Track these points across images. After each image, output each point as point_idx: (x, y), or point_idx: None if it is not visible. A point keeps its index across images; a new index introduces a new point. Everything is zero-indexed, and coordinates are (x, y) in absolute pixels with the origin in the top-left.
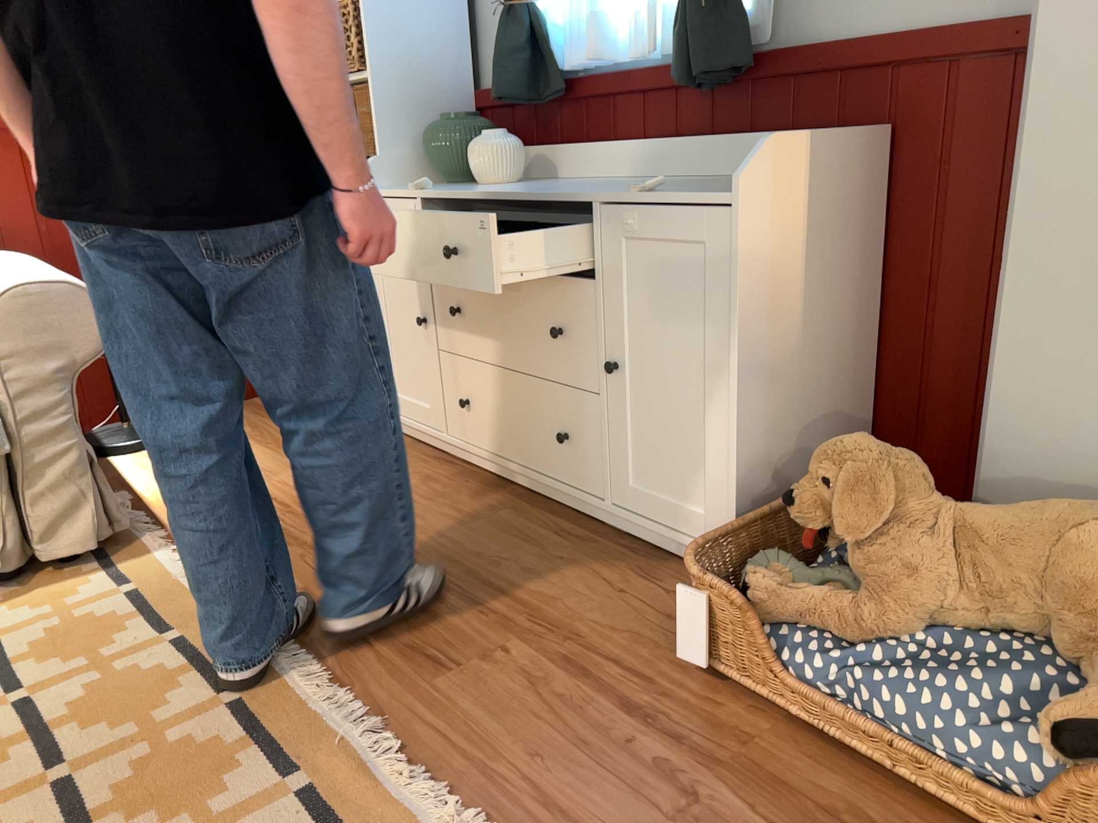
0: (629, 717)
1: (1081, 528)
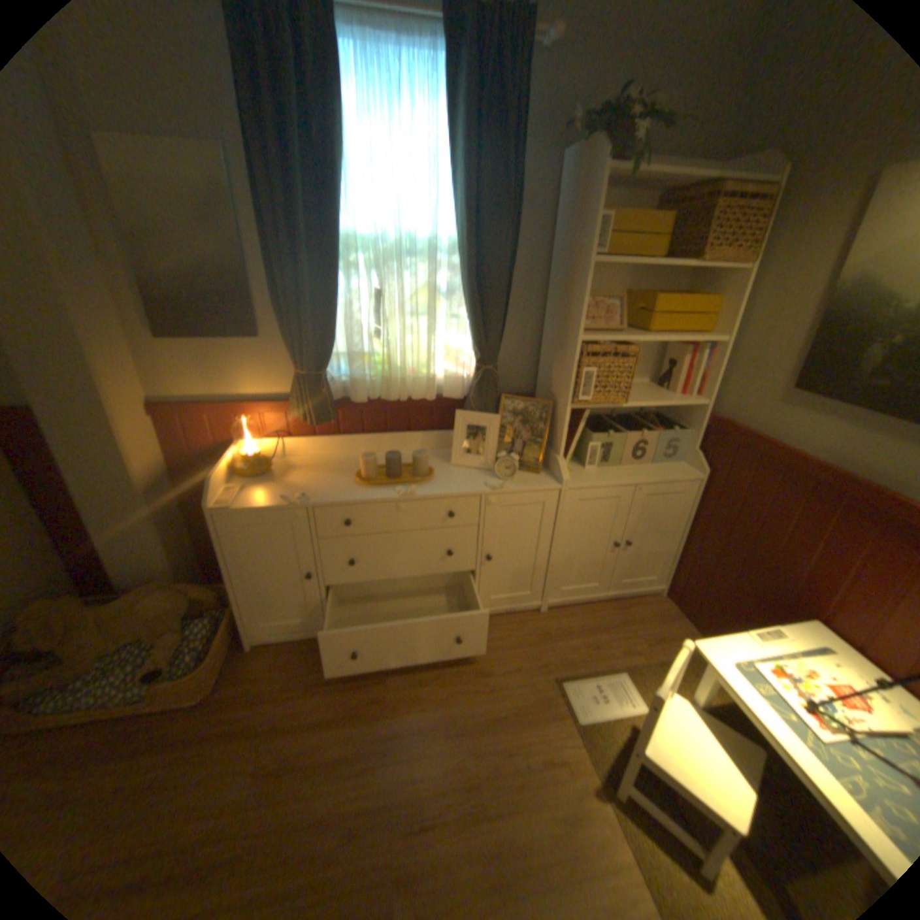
0: None
1: (141, 602)
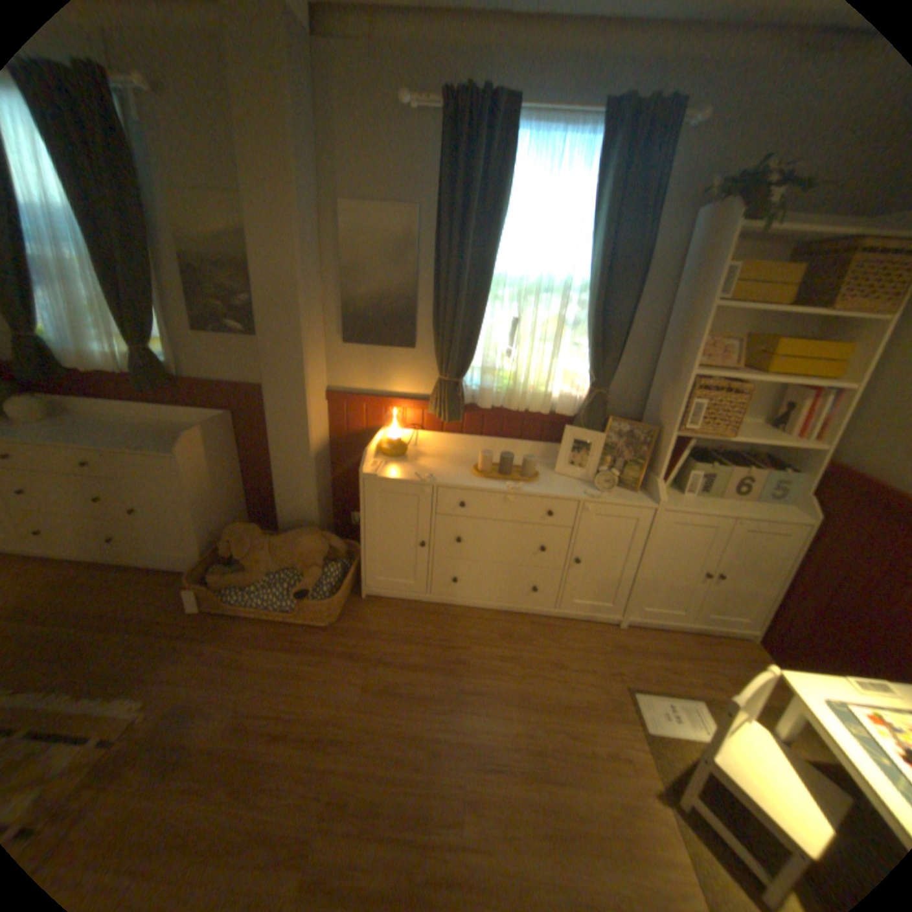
0: (170, 642)
1: (298, 540)
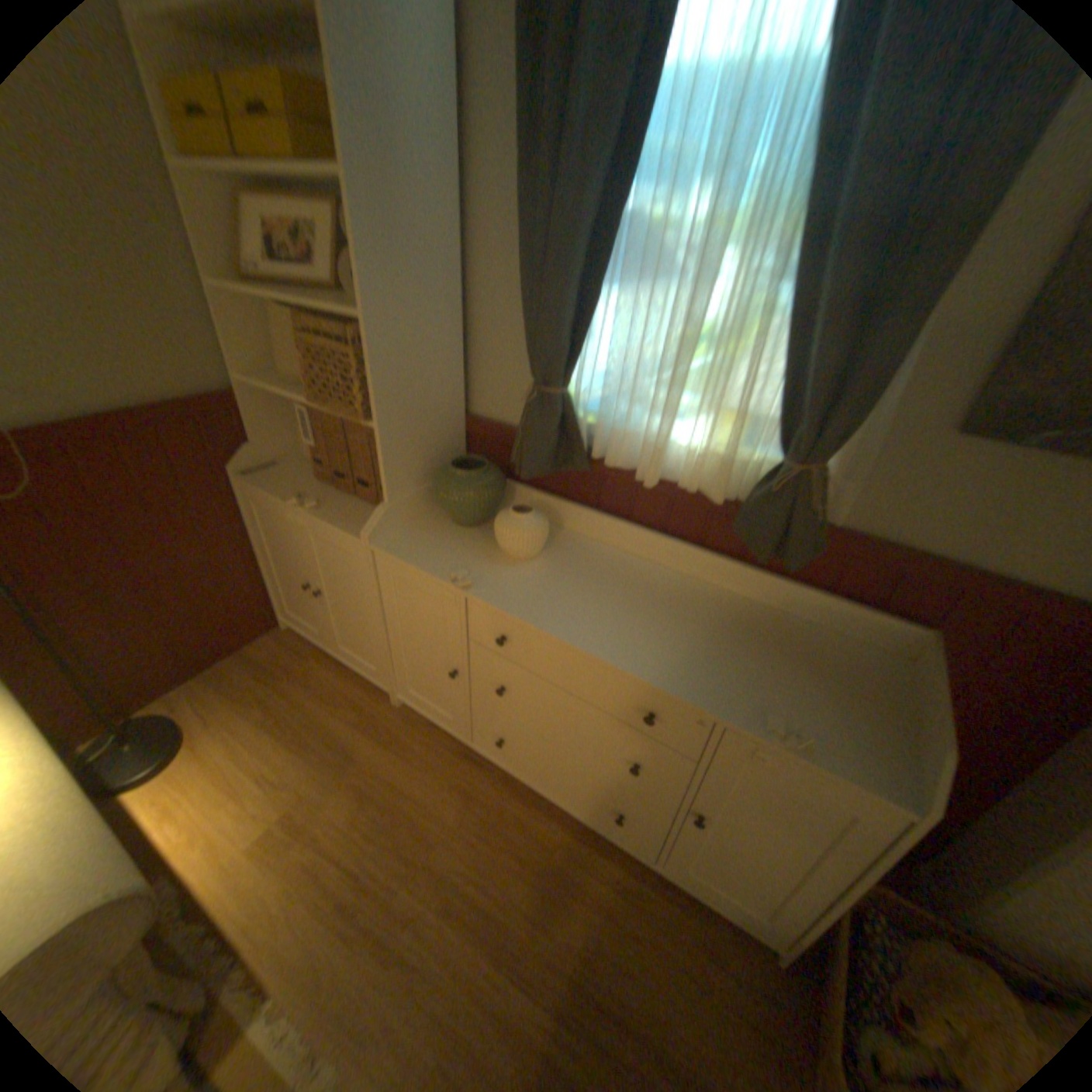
0: None
1: None
